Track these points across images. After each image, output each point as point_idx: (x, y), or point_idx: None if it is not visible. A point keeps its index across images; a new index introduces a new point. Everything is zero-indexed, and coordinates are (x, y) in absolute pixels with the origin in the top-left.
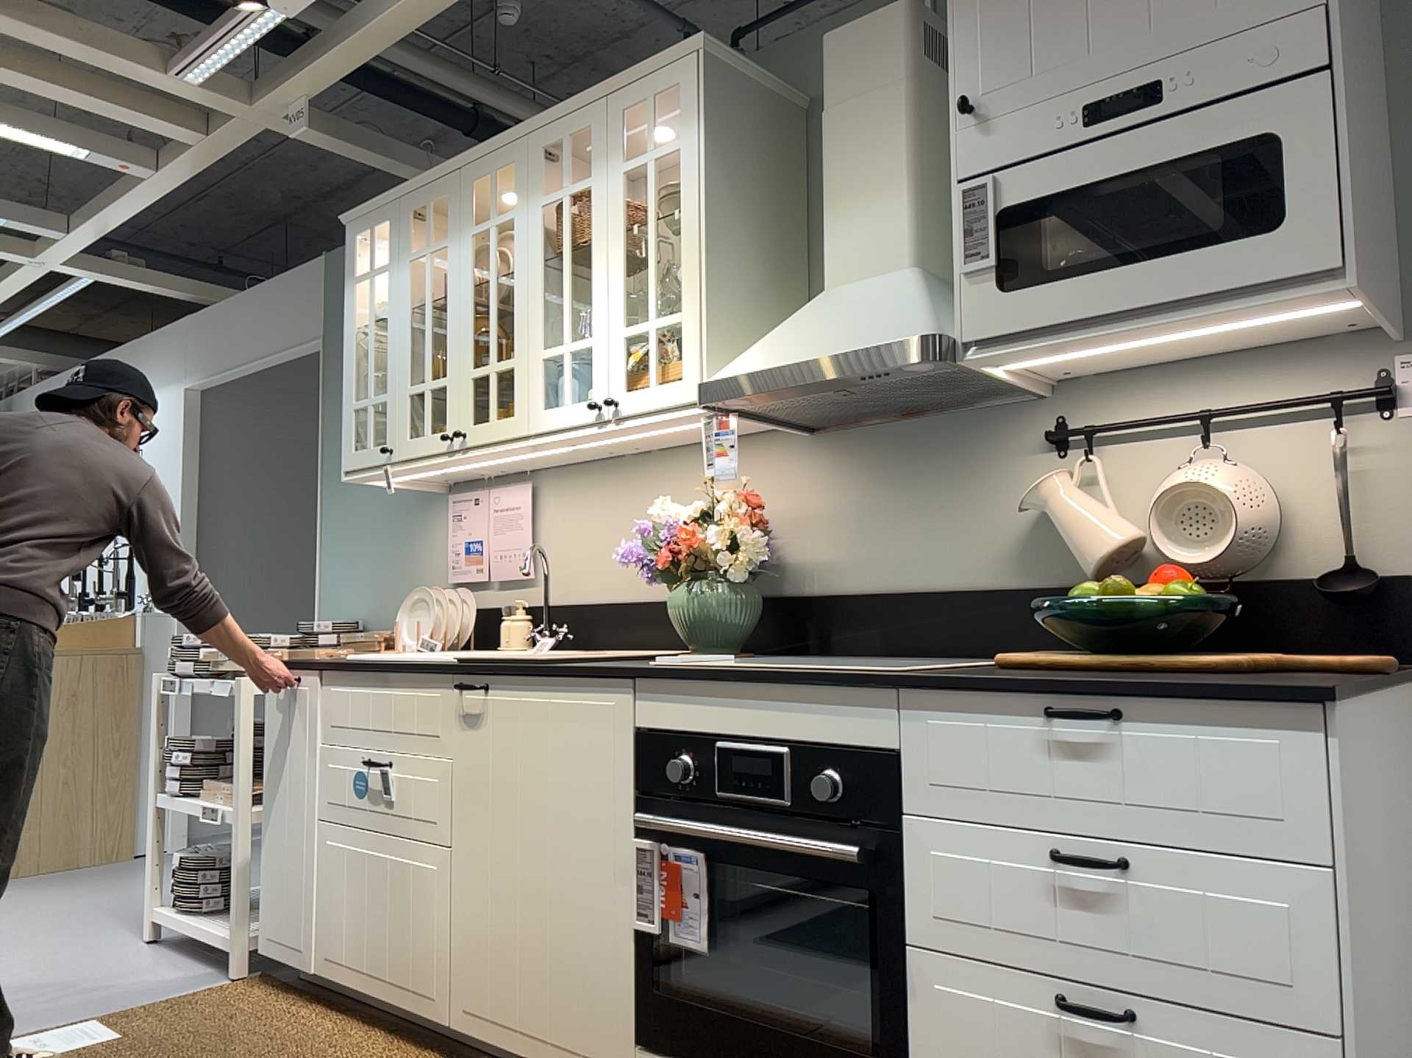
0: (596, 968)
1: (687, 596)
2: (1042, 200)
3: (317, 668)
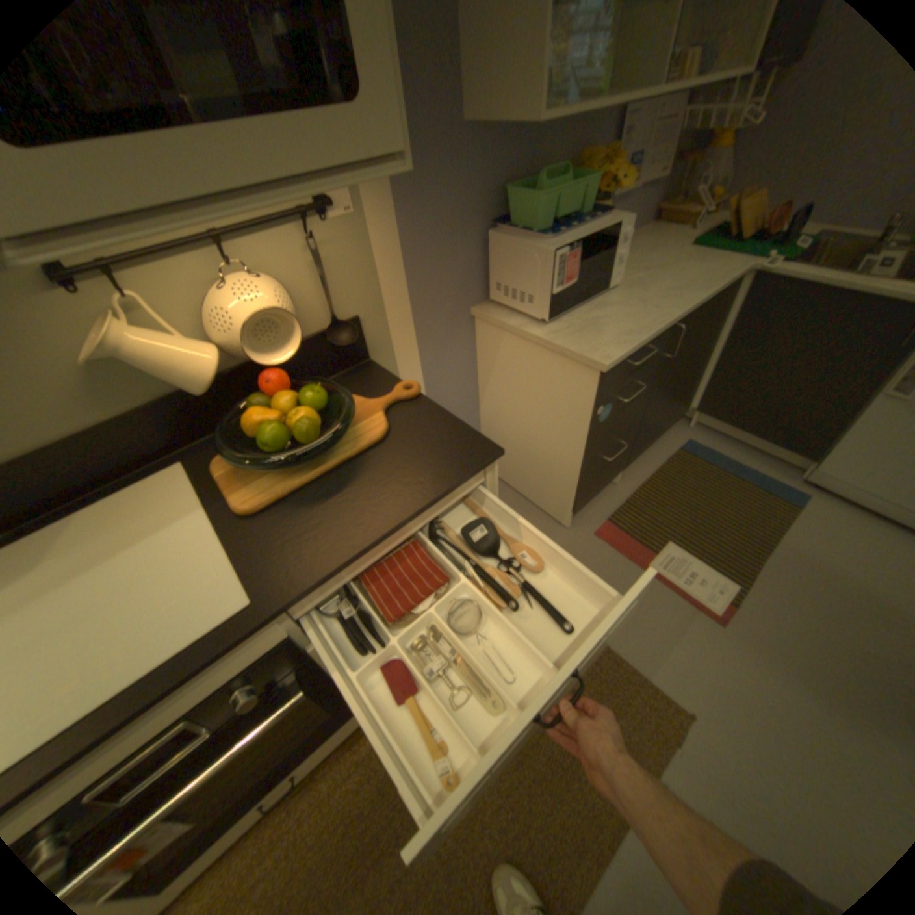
0: None
1: None
2: None
3: None
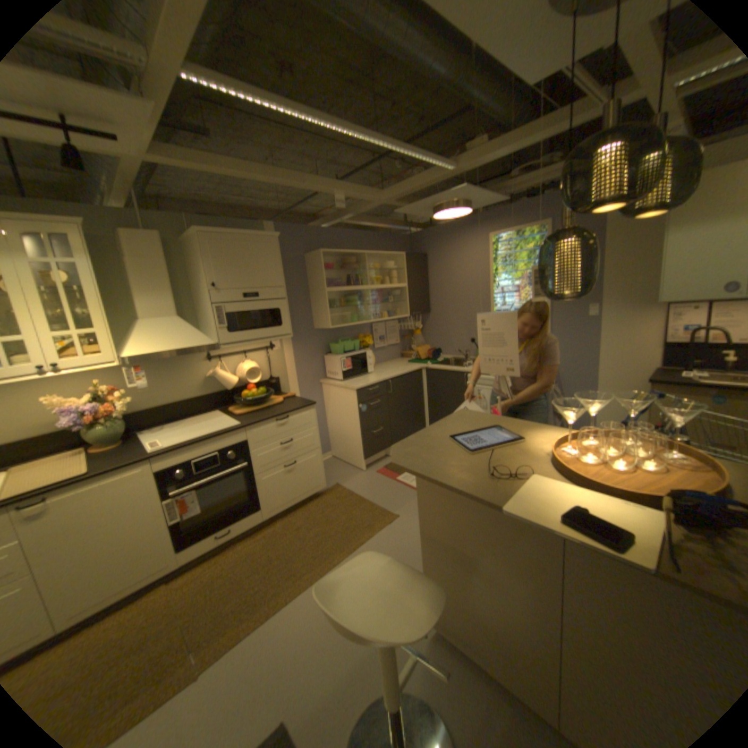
0: (152, 547)
1: (101, 429)
2: (236, 312)
3: None
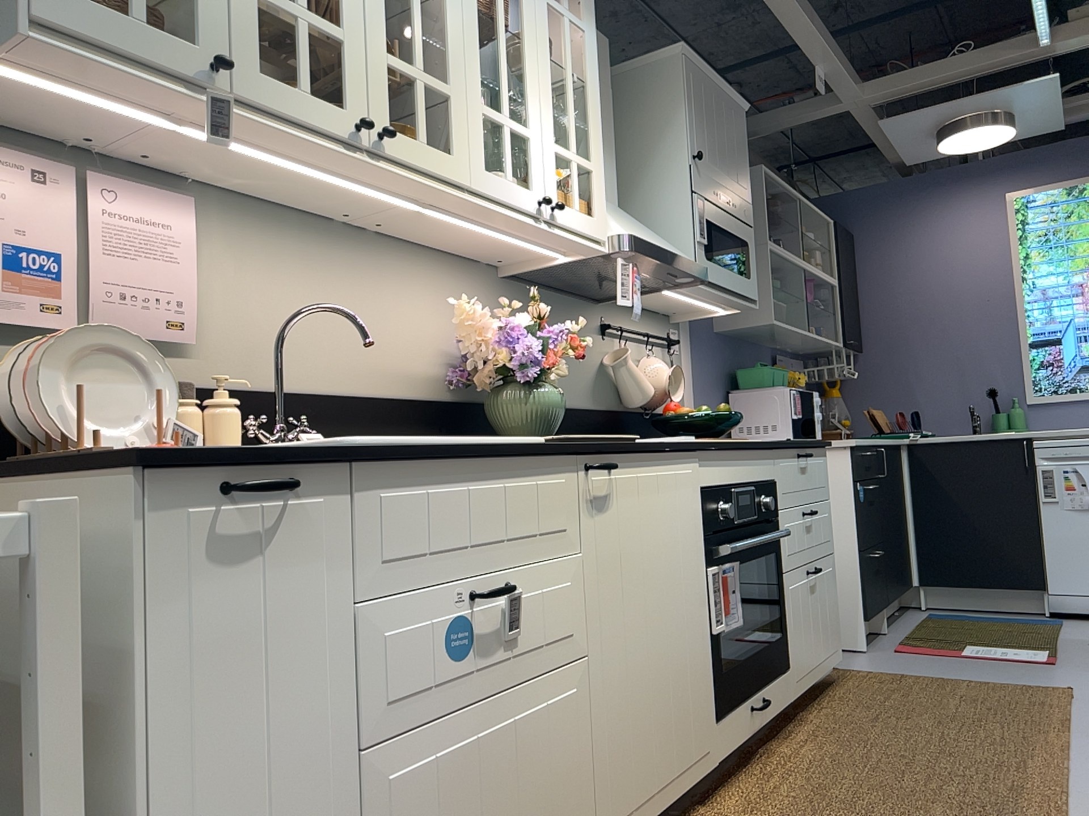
0: (697, 682)
1: (544, 394)
2: (713, 223)
3: (350, 459)
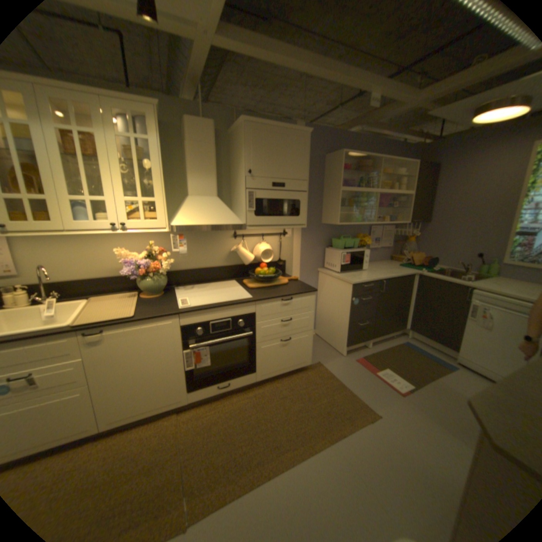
0: (171, 384)
1: (150, 281)
2: (264, 199)
3: None
